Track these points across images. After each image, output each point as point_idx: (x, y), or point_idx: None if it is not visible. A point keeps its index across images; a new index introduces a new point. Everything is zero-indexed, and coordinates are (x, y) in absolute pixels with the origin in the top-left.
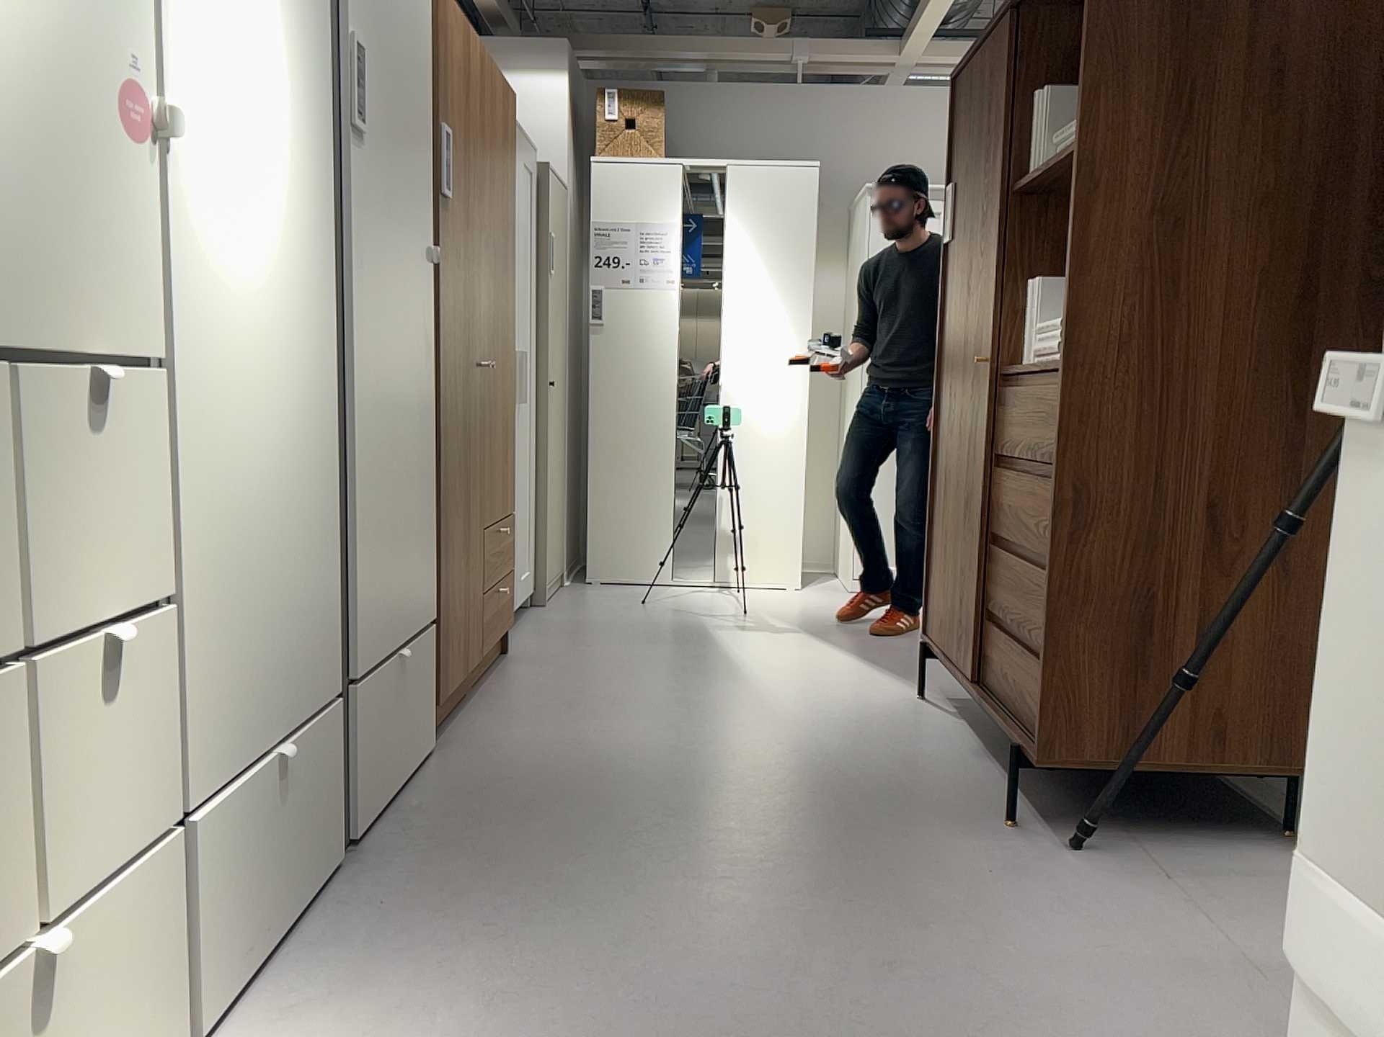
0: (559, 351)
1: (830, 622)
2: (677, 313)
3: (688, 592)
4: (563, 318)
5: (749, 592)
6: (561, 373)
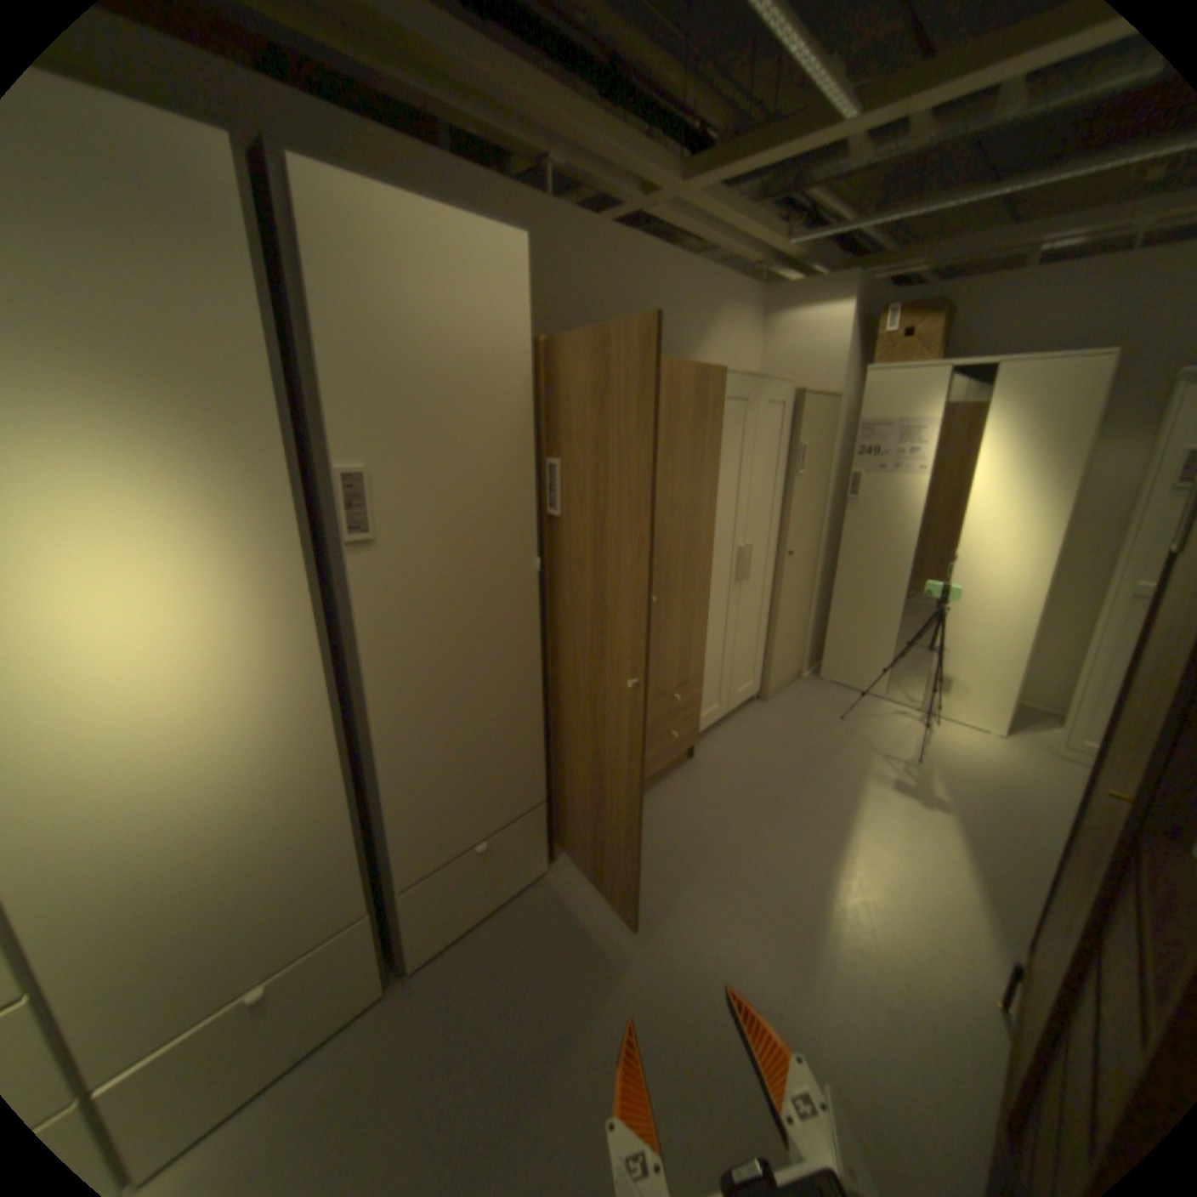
0: (811, 524)
1: (996, 806)
2: (924, 495)
3: (892, 711)
4: (821, 498)
5: (948, 727)
6: (812, 539)
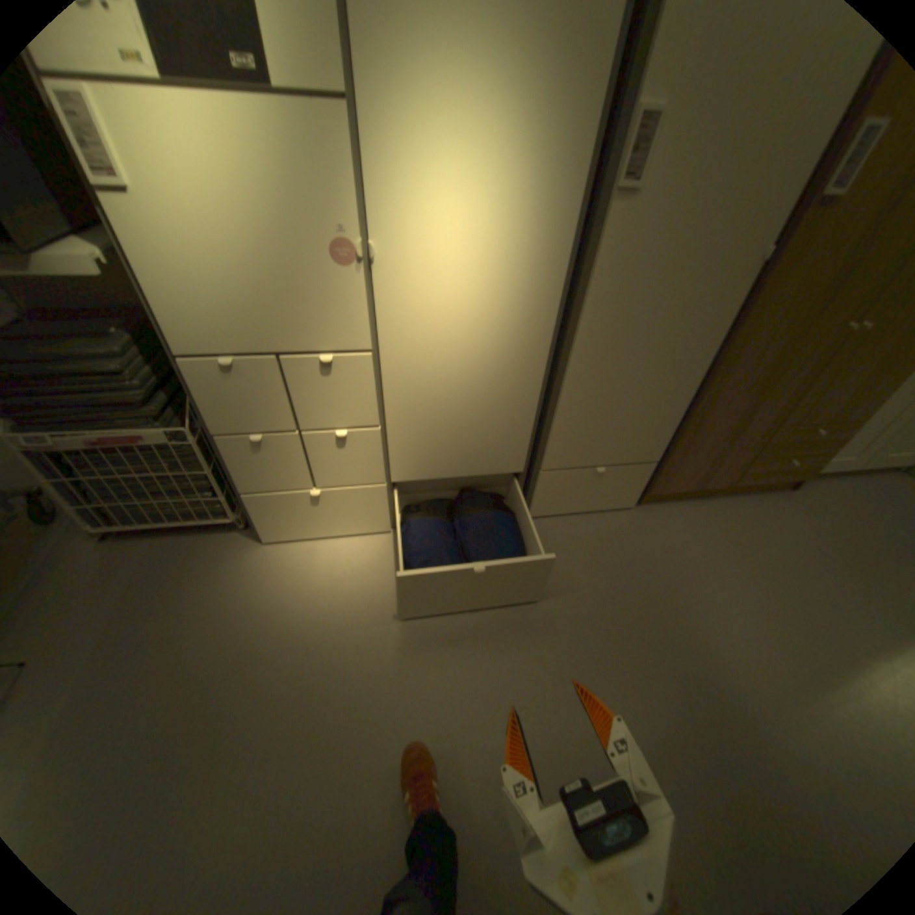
0: None
1: None
2: None
3: None
4: None
5: None
6: None
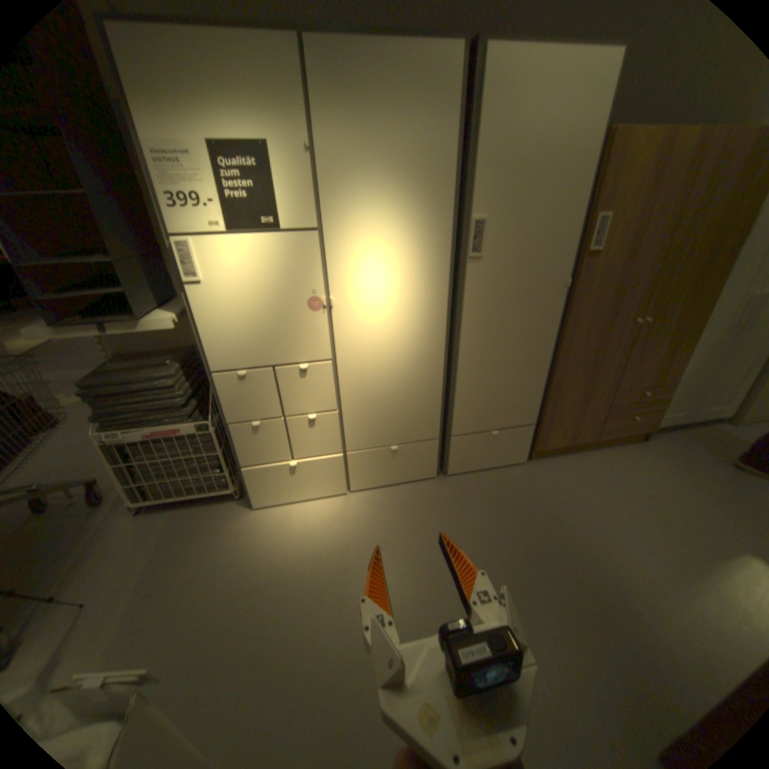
0: None
1: None
2: None
3: None
4: None
5: None
6: None
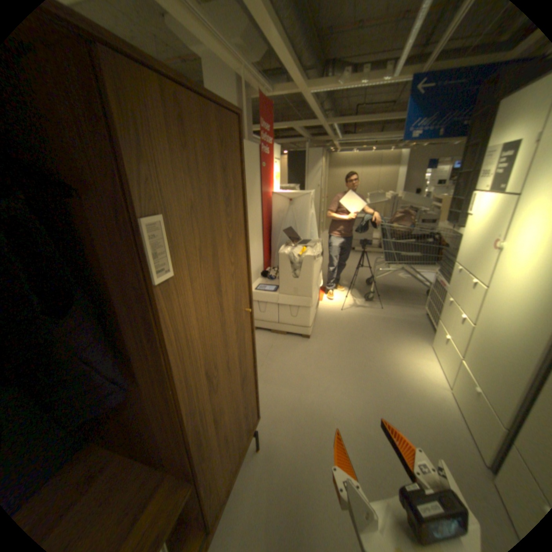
0: None
1: None
2: None
3: None
4: None
5: None
6: None
